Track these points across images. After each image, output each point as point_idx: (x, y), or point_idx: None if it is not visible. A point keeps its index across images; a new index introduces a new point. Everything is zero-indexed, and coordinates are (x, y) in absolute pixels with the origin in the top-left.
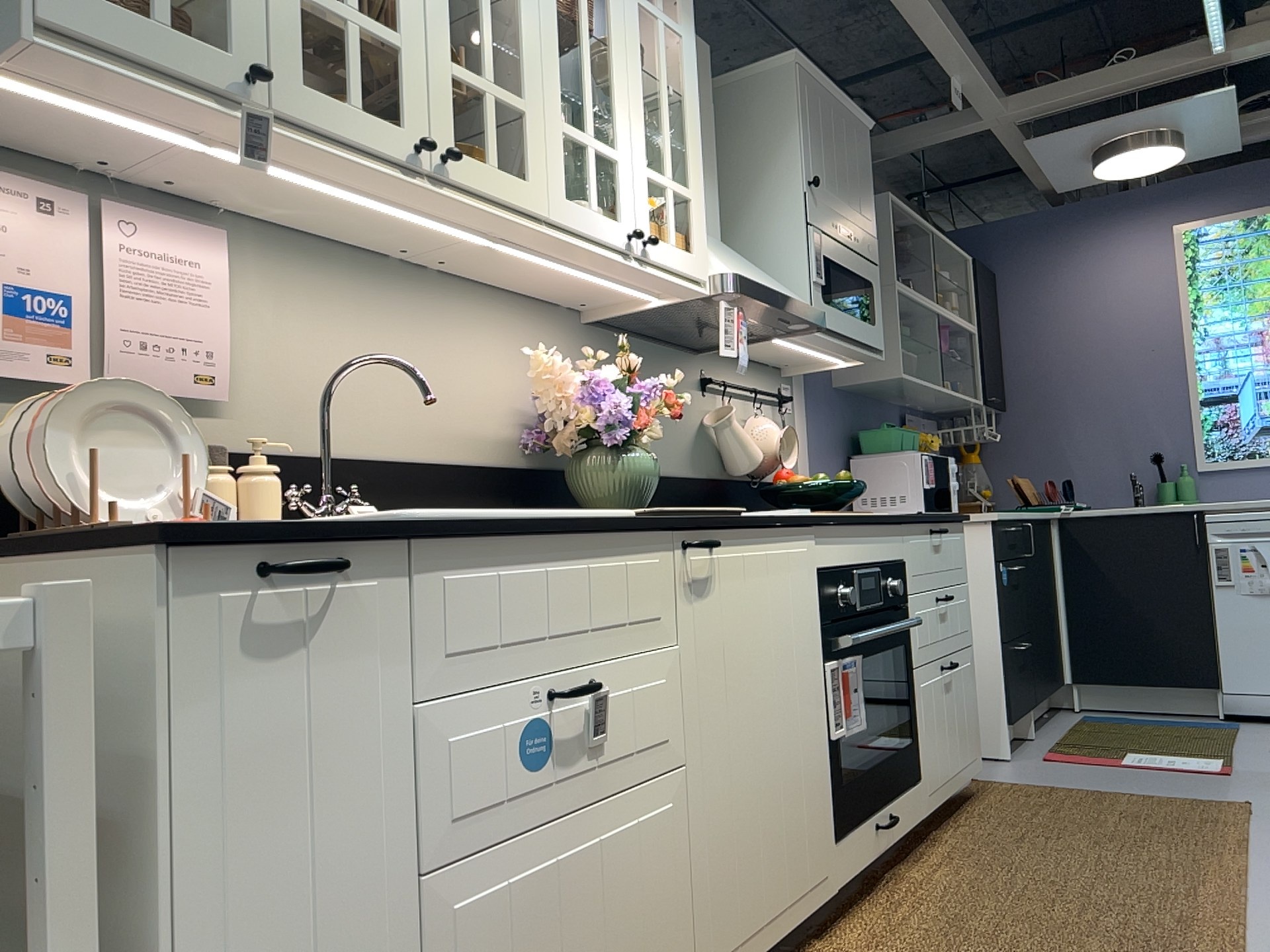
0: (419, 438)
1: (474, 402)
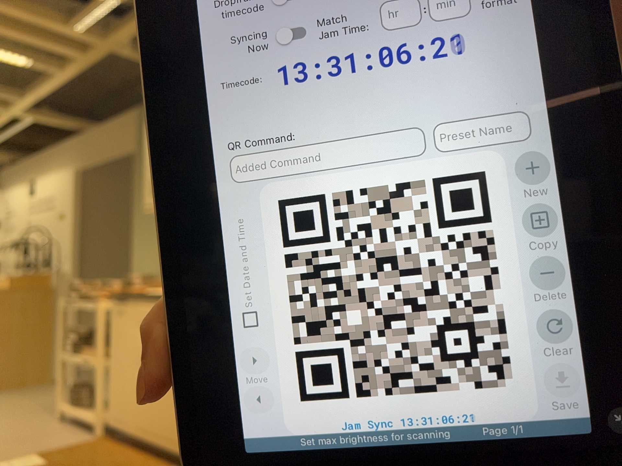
0: None
1: None
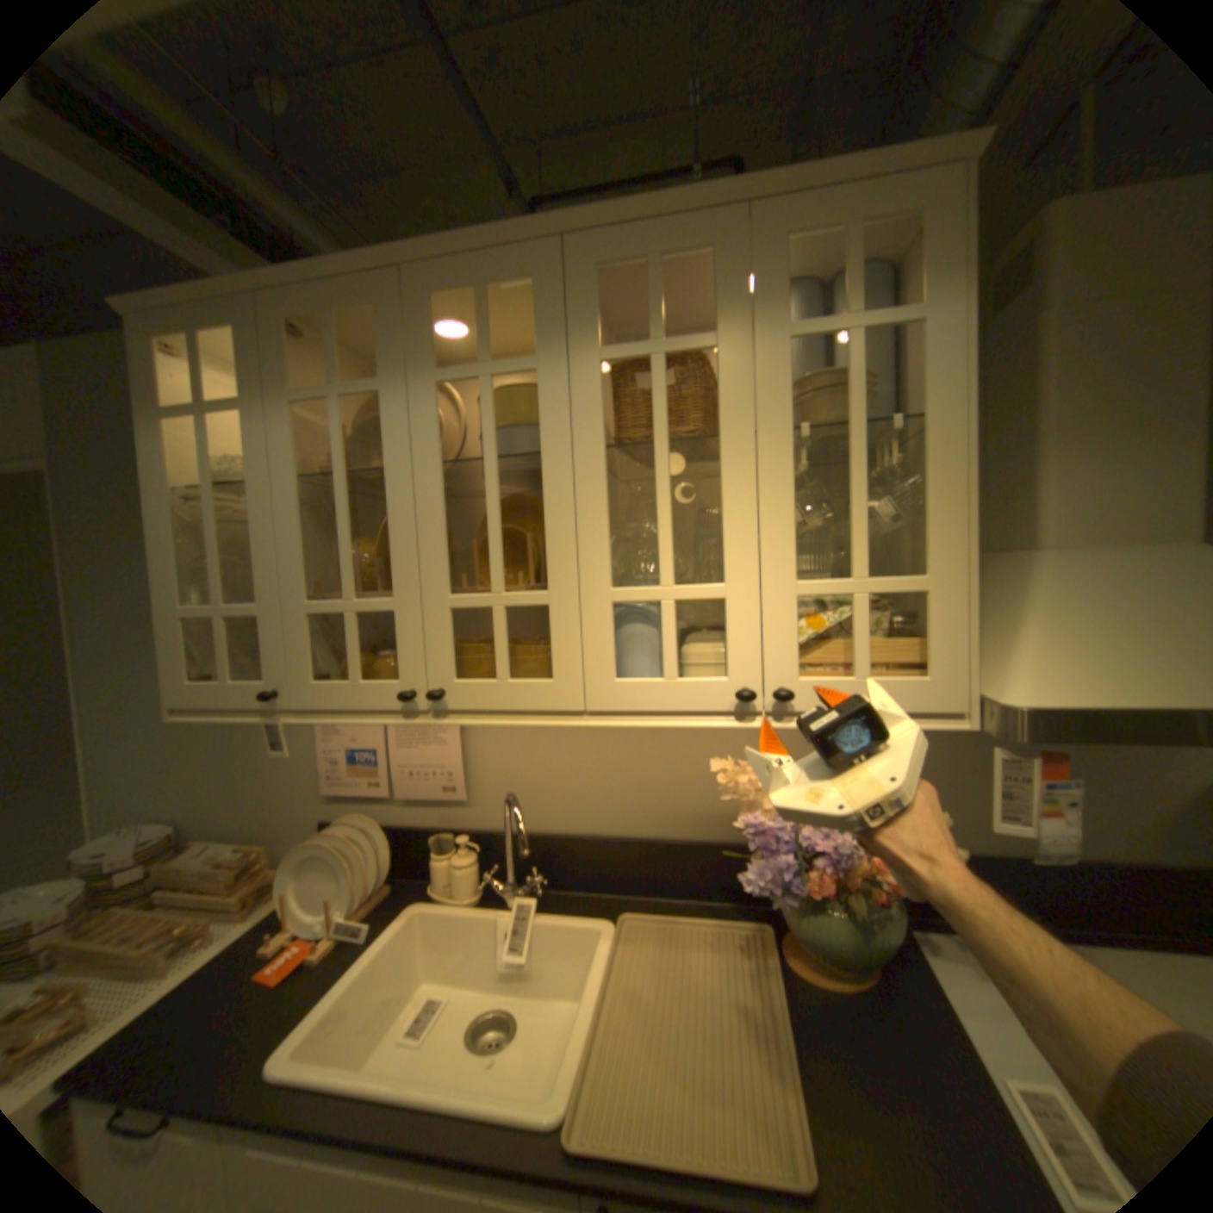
0: (635, 816)
1: (702, 783)
